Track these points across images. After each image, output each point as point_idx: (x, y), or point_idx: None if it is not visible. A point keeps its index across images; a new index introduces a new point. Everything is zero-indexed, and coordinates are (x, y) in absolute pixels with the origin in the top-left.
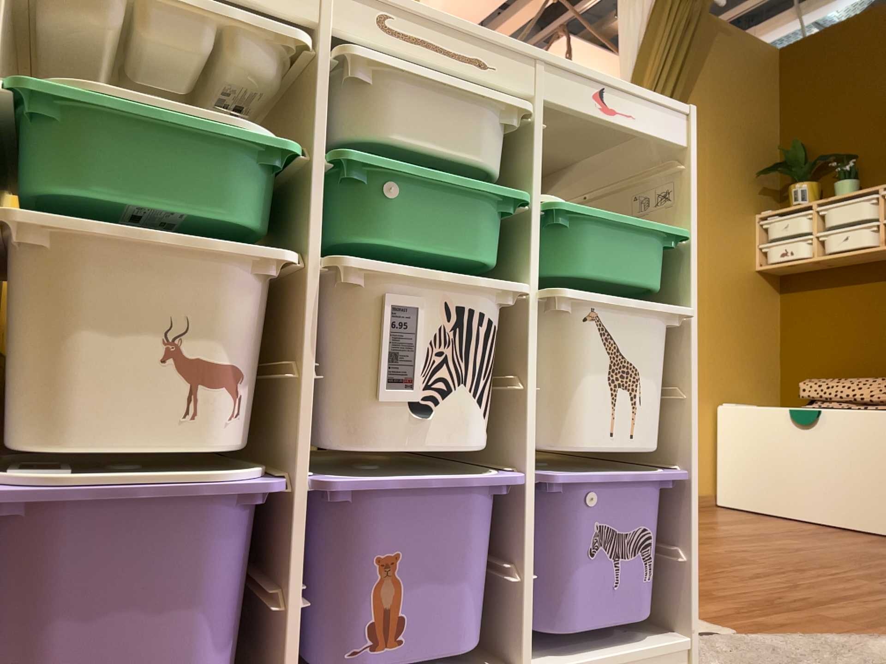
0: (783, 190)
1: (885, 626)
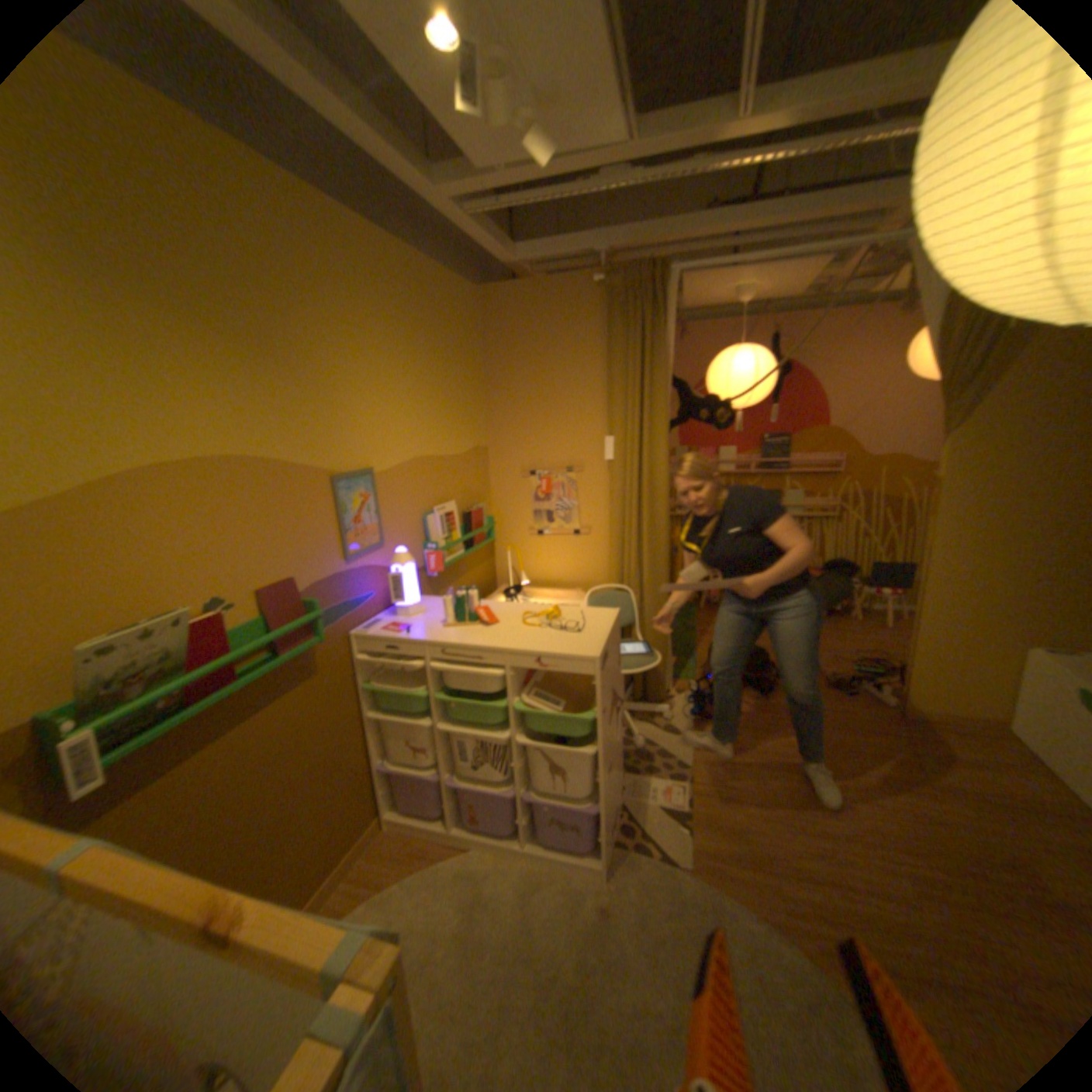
0: None
1: (797, 927)
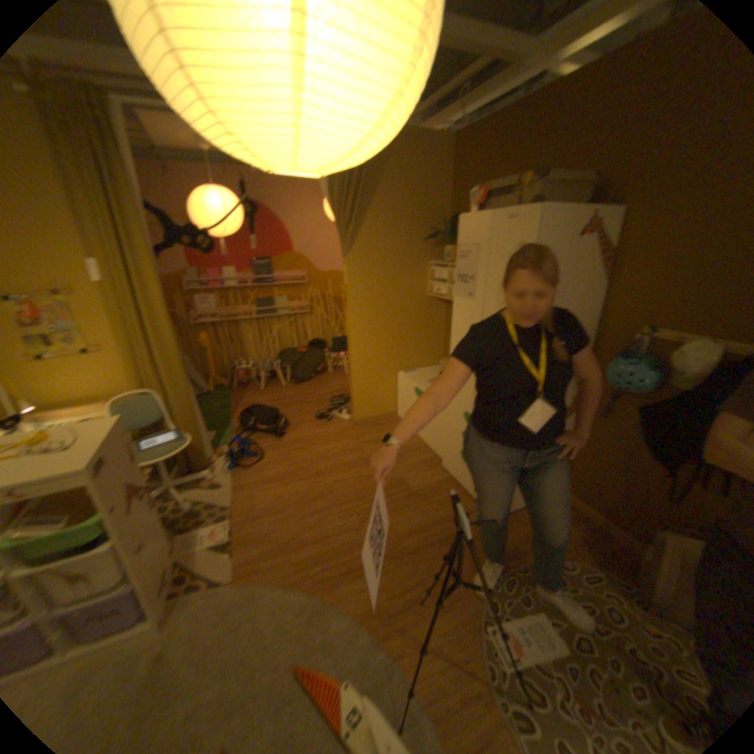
0: (444, 248)
1: (299, 579)
